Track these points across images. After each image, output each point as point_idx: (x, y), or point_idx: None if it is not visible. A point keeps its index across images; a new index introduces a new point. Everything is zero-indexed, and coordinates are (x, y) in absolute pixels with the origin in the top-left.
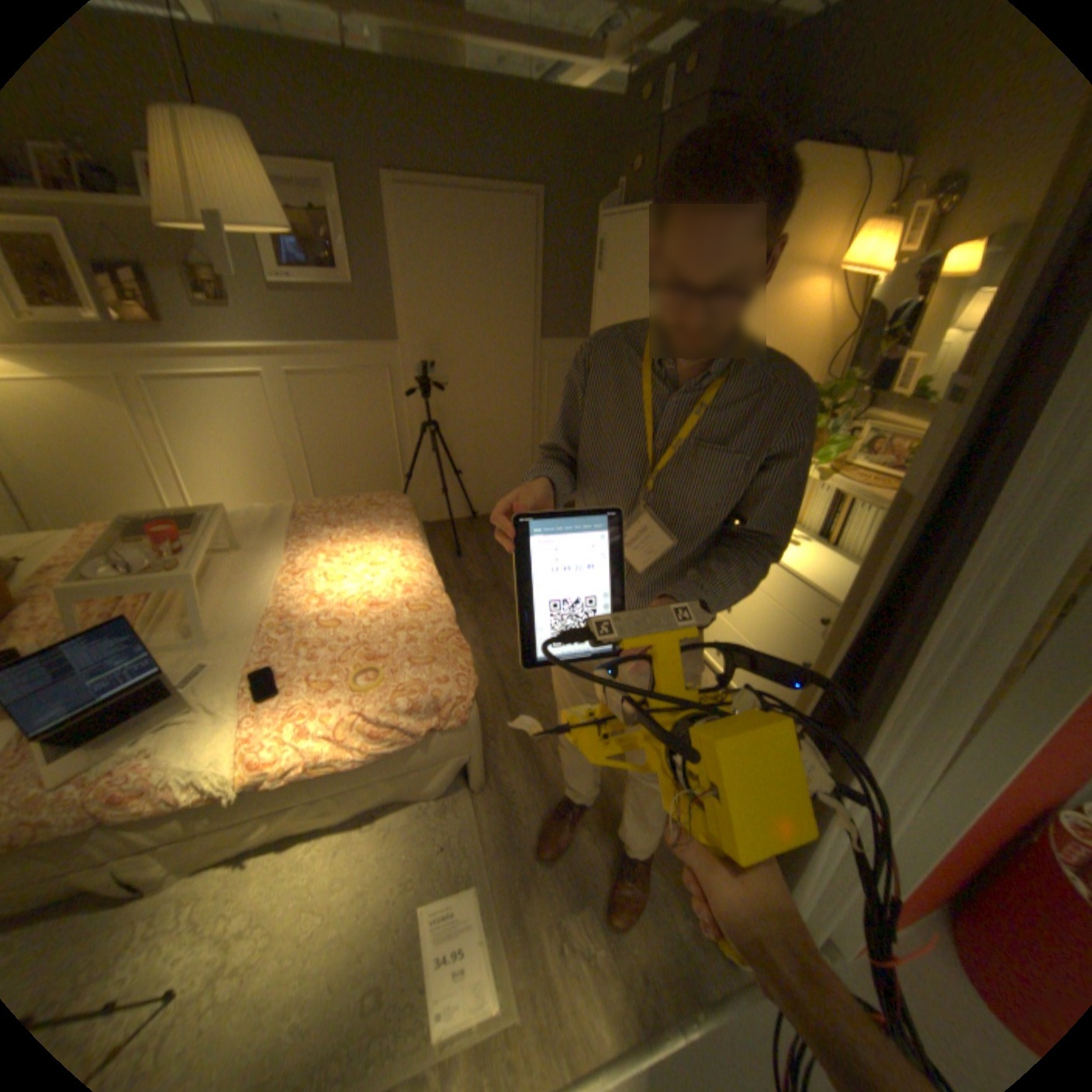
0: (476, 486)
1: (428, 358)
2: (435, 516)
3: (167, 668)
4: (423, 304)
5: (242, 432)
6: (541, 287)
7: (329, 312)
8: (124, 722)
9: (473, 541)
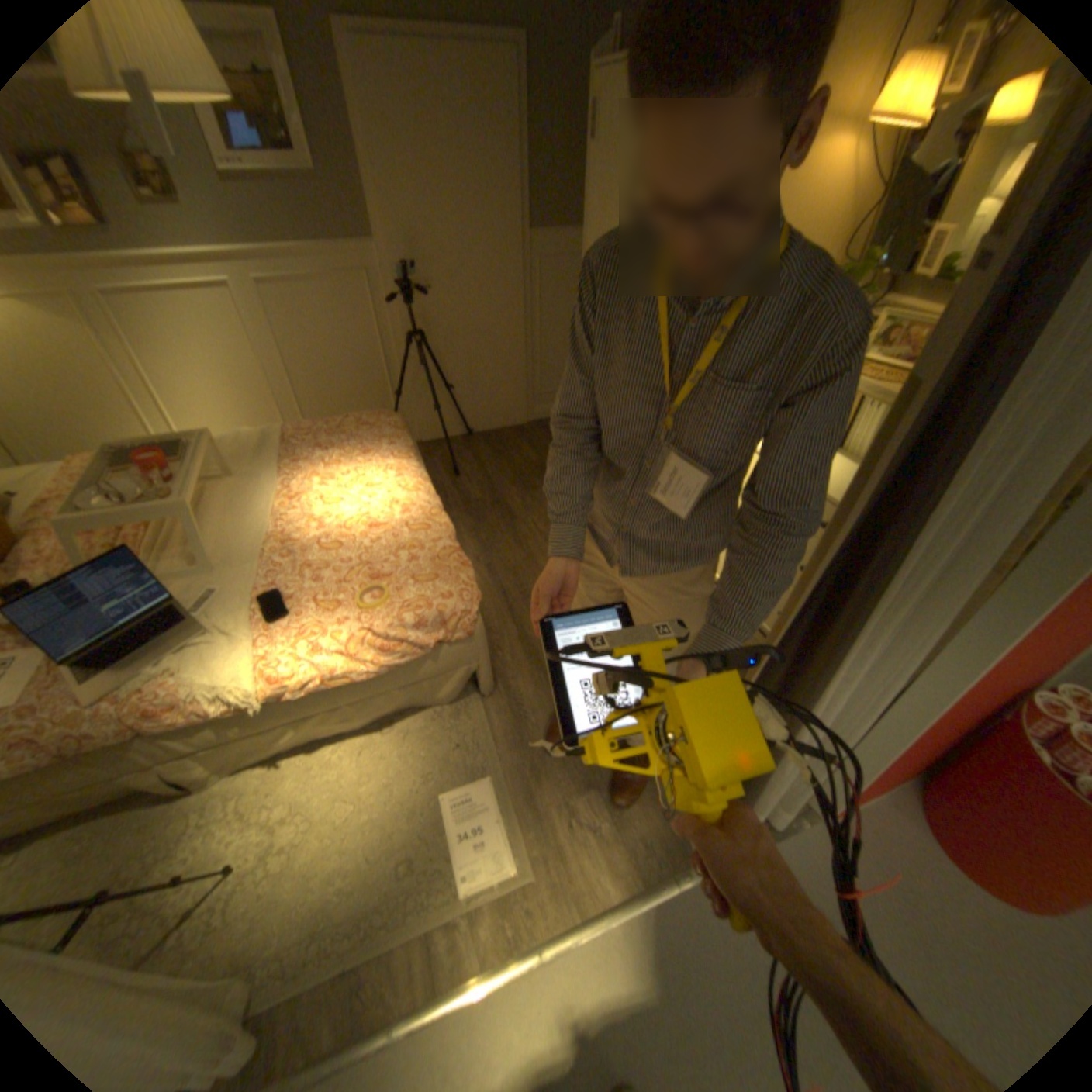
0: (470, 402)
1: (407, 257)
2: (429, 435)
3: (178, 594)
4: (396, 192)
5: (218, 352)
6: (528, 165)
7: (293, 206)
8: (144, 645)
9: (470, 459)
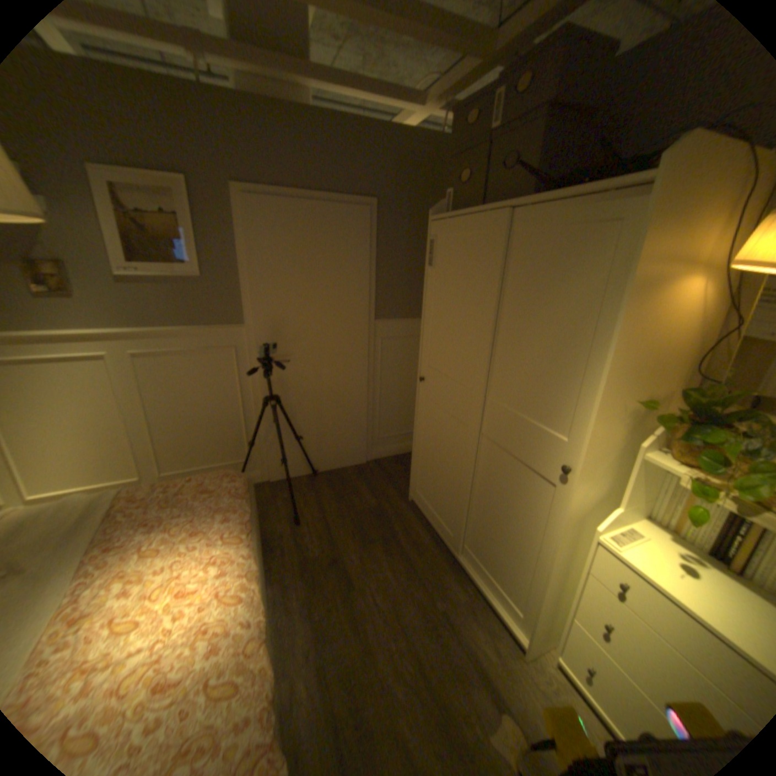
0: (317, 446)
1: (273, 338)
2: (278, 475)
3: None
4: (269, 293)
5: (84, 411)
6: (376, 278)
7: (178, 300)
8: None
9: (313, 503)
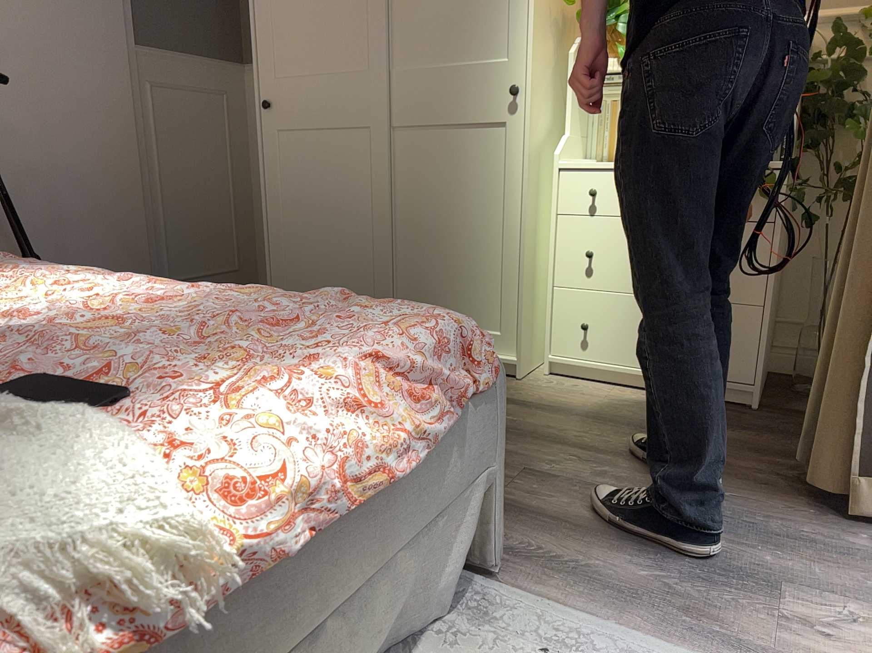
0: None
1: None
2: None
3: None
4: None
5: None
6: None
7: None
8: None
9: None
